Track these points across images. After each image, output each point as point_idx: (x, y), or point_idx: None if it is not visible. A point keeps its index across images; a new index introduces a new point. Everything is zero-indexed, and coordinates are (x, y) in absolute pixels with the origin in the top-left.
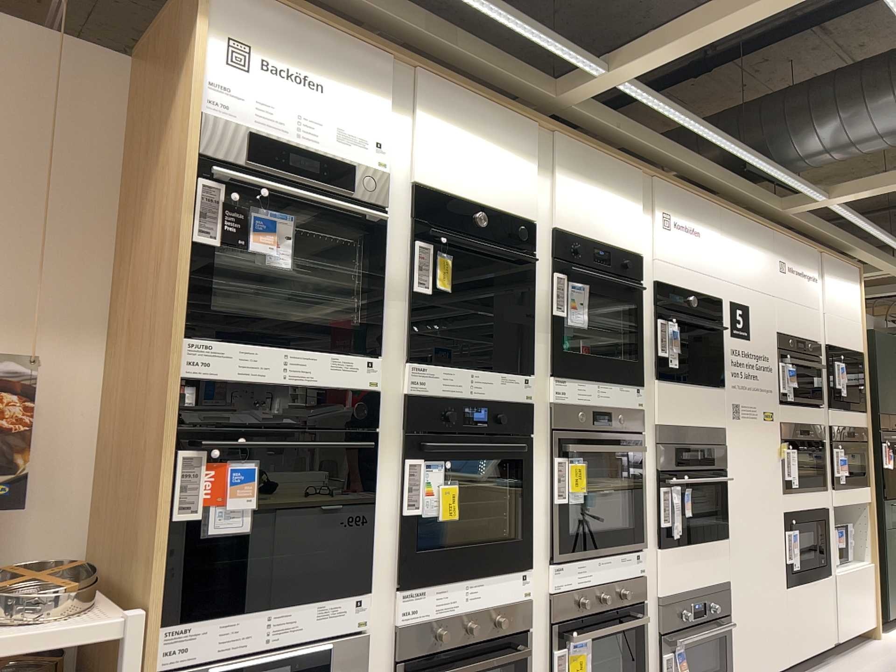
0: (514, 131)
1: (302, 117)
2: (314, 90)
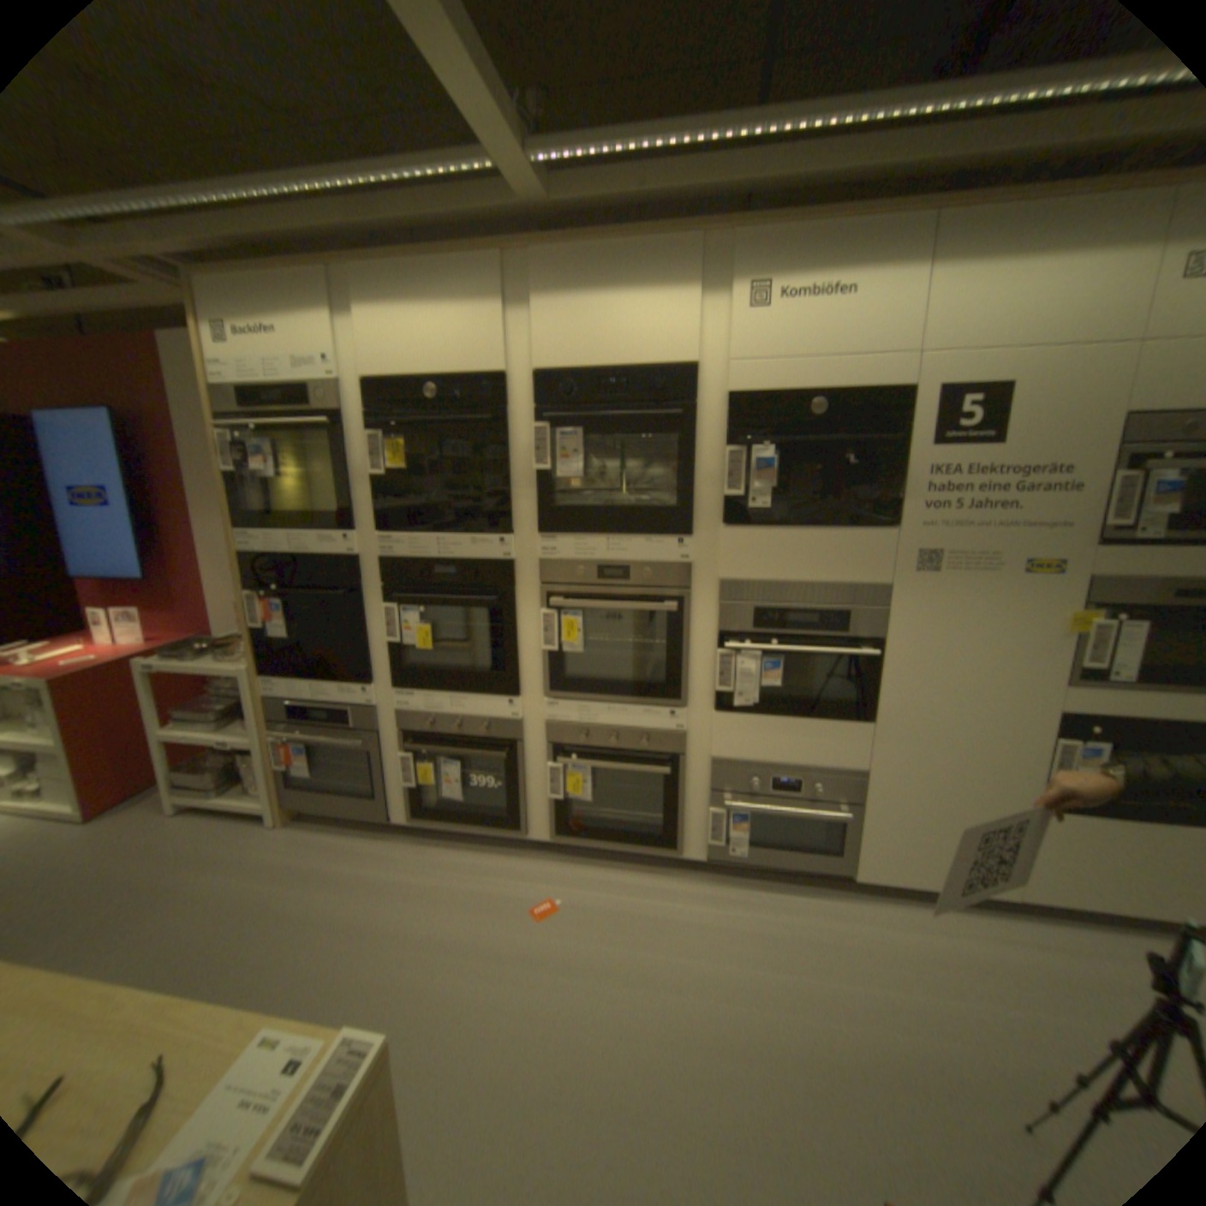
0: (467, 266)
1: (256, 356)
2: (259, 328)
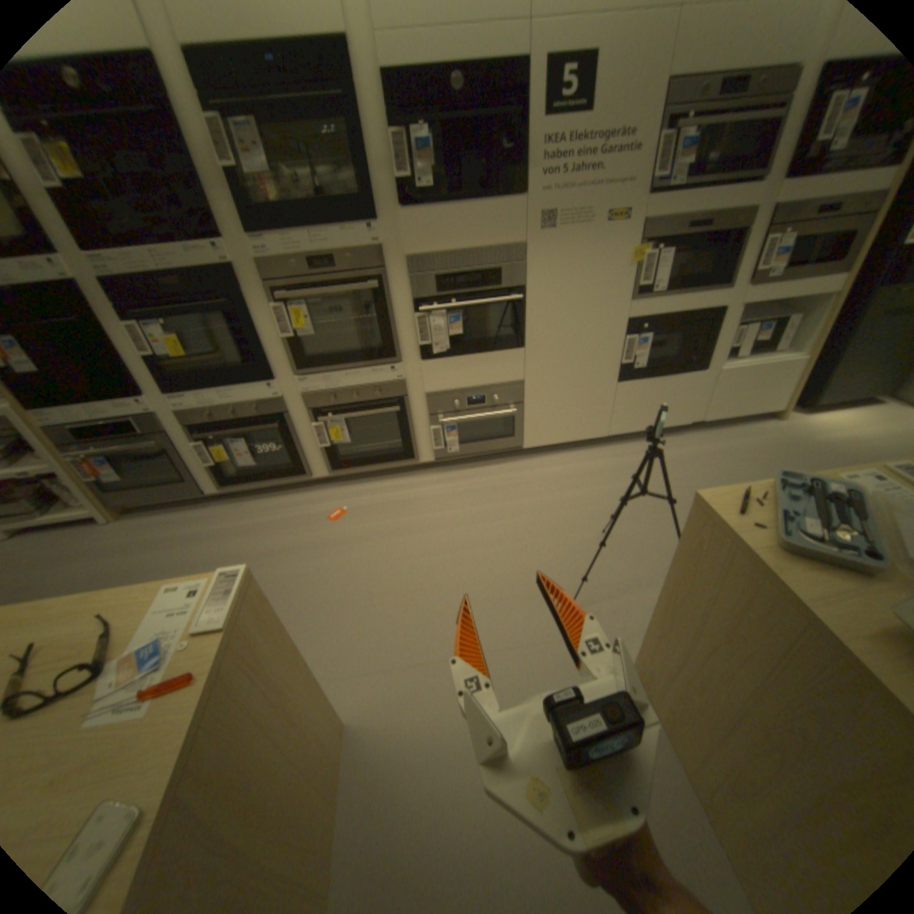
0: None
1: None
2: None
